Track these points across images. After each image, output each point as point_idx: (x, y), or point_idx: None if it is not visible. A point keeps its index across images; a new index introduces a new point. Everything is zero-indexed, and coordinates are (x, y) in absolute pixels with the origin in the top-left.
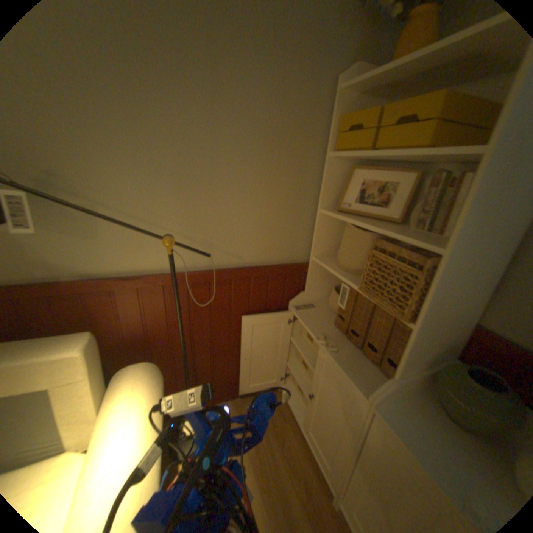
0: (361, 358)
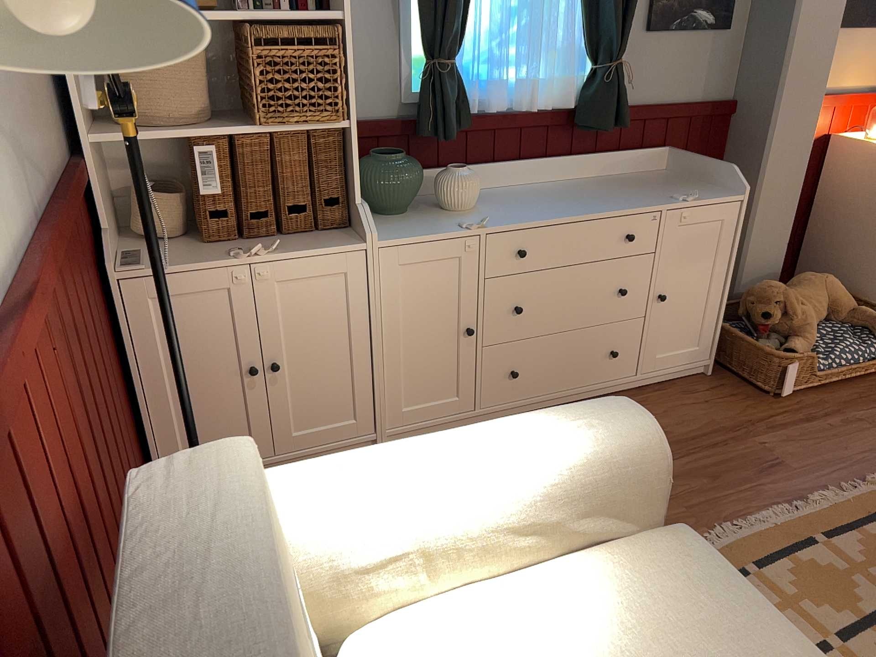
0: (291, 238)
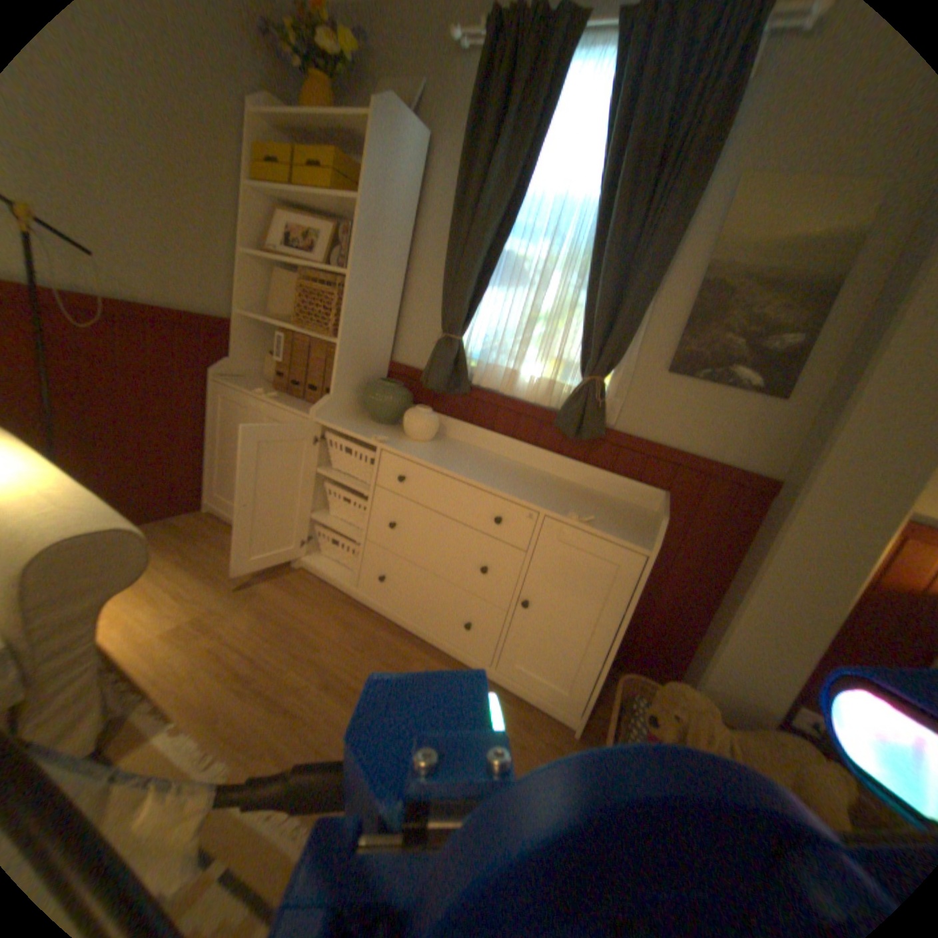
0: (302, 403)
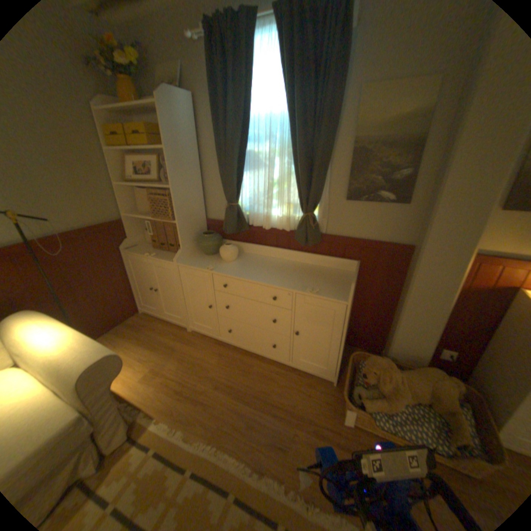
0: (169, 253)
